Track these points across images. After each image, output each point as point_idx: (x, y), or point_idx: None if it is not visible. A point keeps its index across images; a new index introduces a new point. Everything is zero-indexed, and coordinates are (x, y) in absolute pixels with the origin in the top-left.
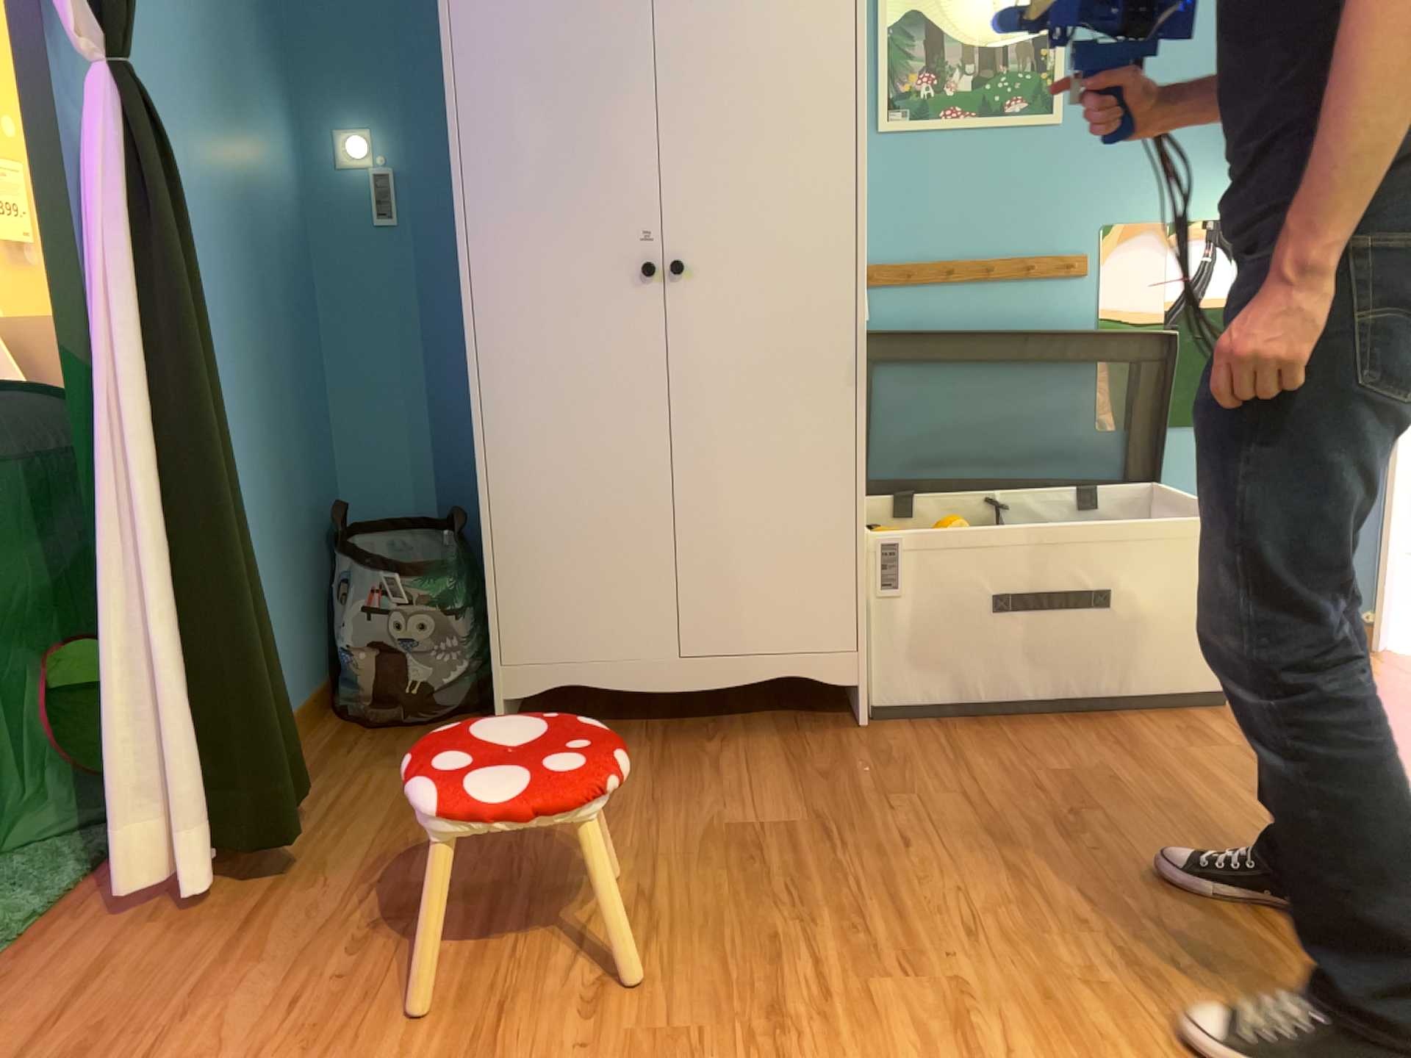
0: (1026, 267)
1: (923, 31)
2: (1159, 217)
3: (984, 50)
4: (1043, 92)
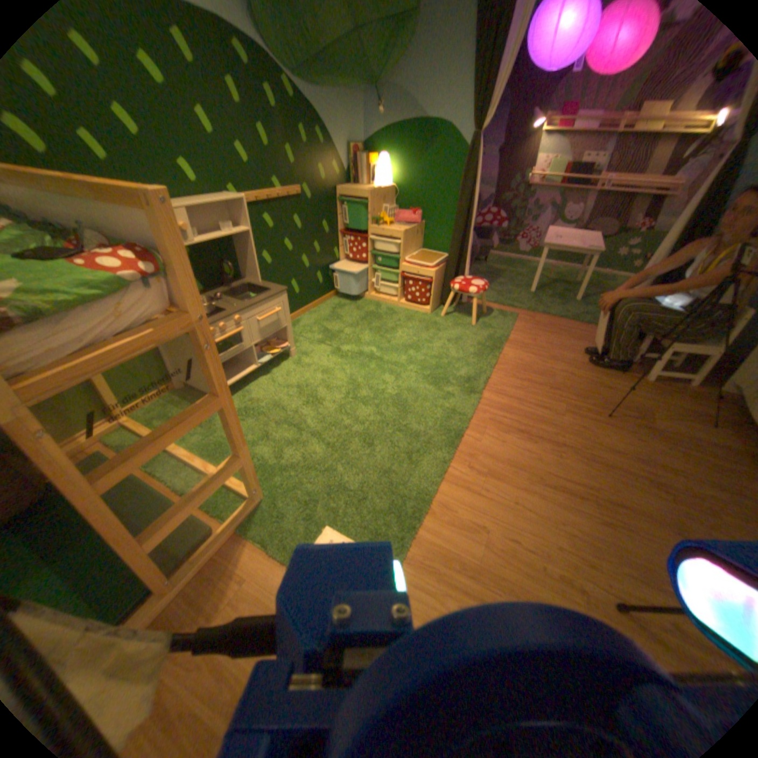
0: None
1: None
2: None
3: None
4: None
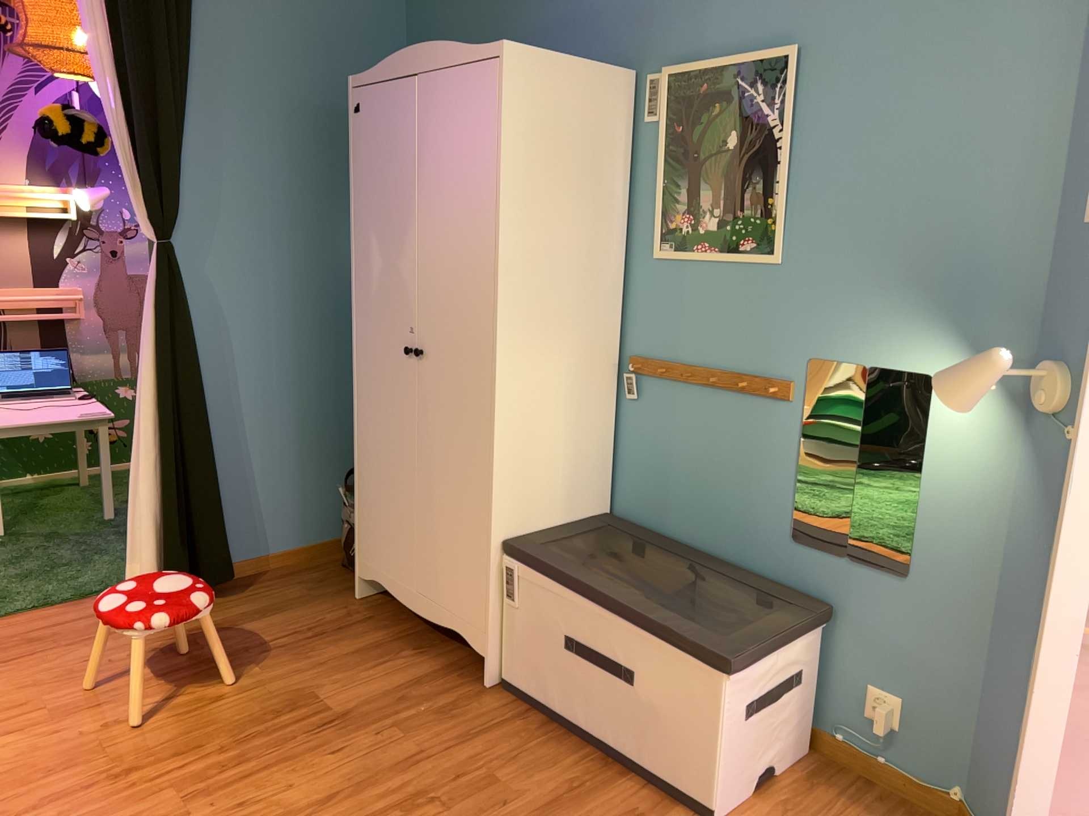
0: (742, 381)
1: (687, 180)
2: (860, 359)
3: (727, 197)
4: (768, 235)
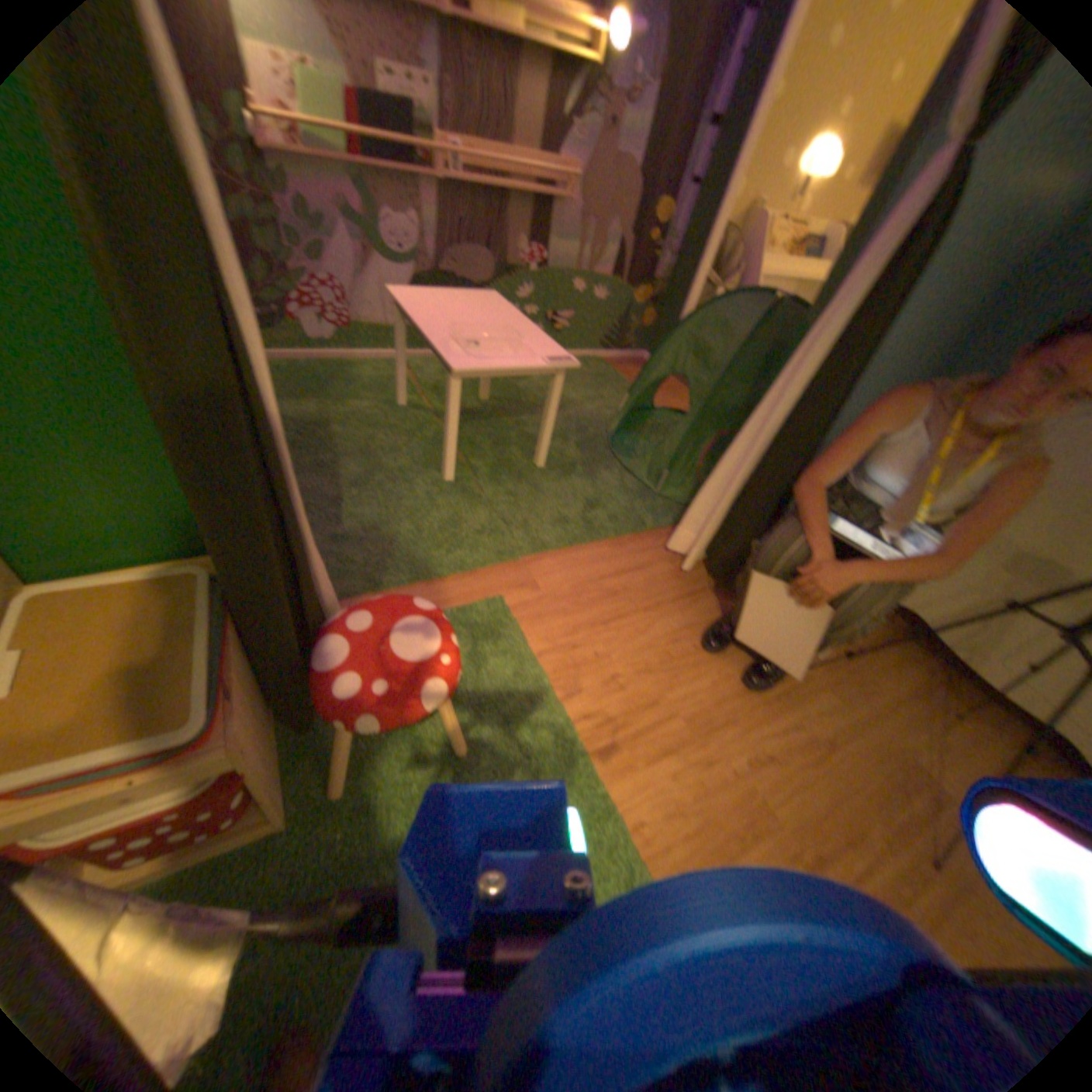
0: None
1: None
2: None
3: None
4: None
